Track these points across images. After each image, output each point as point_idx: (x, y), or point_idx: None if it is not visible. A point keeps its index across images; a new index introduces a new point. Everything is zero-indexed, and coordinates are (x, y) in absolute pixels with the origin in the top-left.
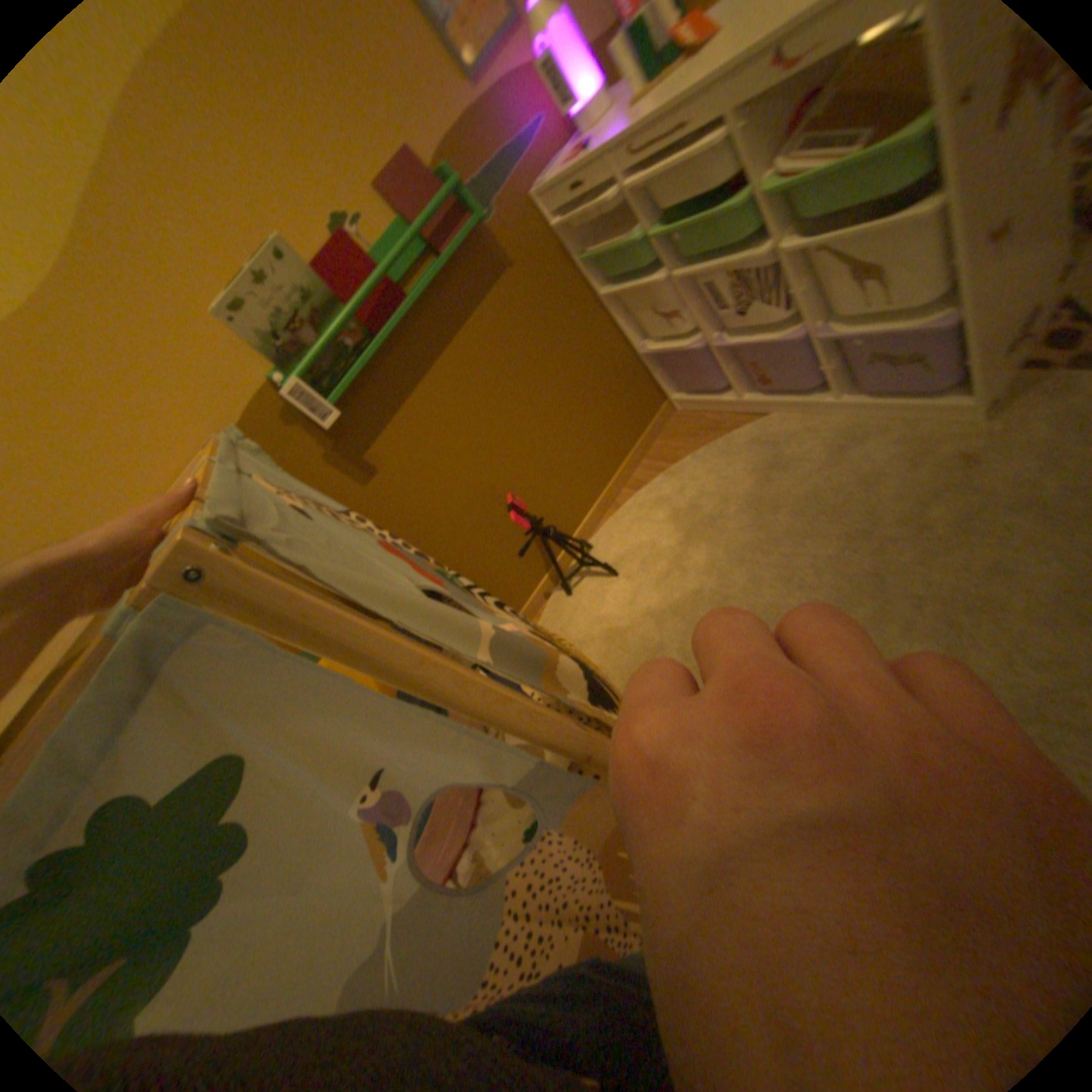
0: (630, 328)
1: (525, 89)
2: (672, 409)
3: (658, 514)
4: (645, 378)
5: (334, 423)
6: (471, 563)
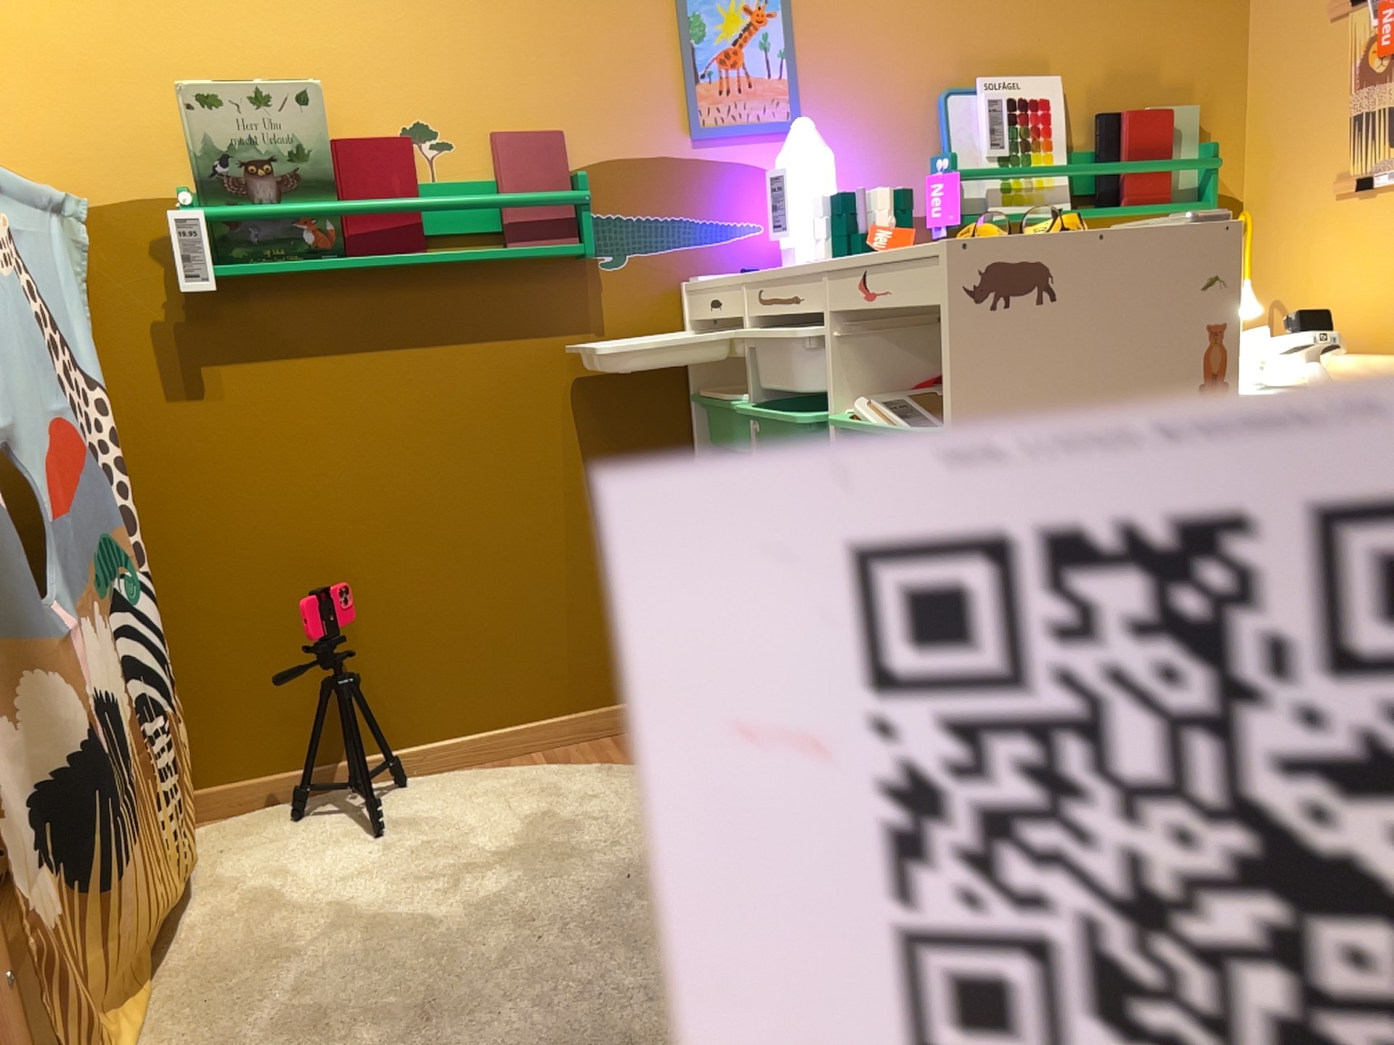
0: None
1: (755, 192)
2: None
3: (522, 803)
4: None
5: (199, 293)
6: (207, 633)
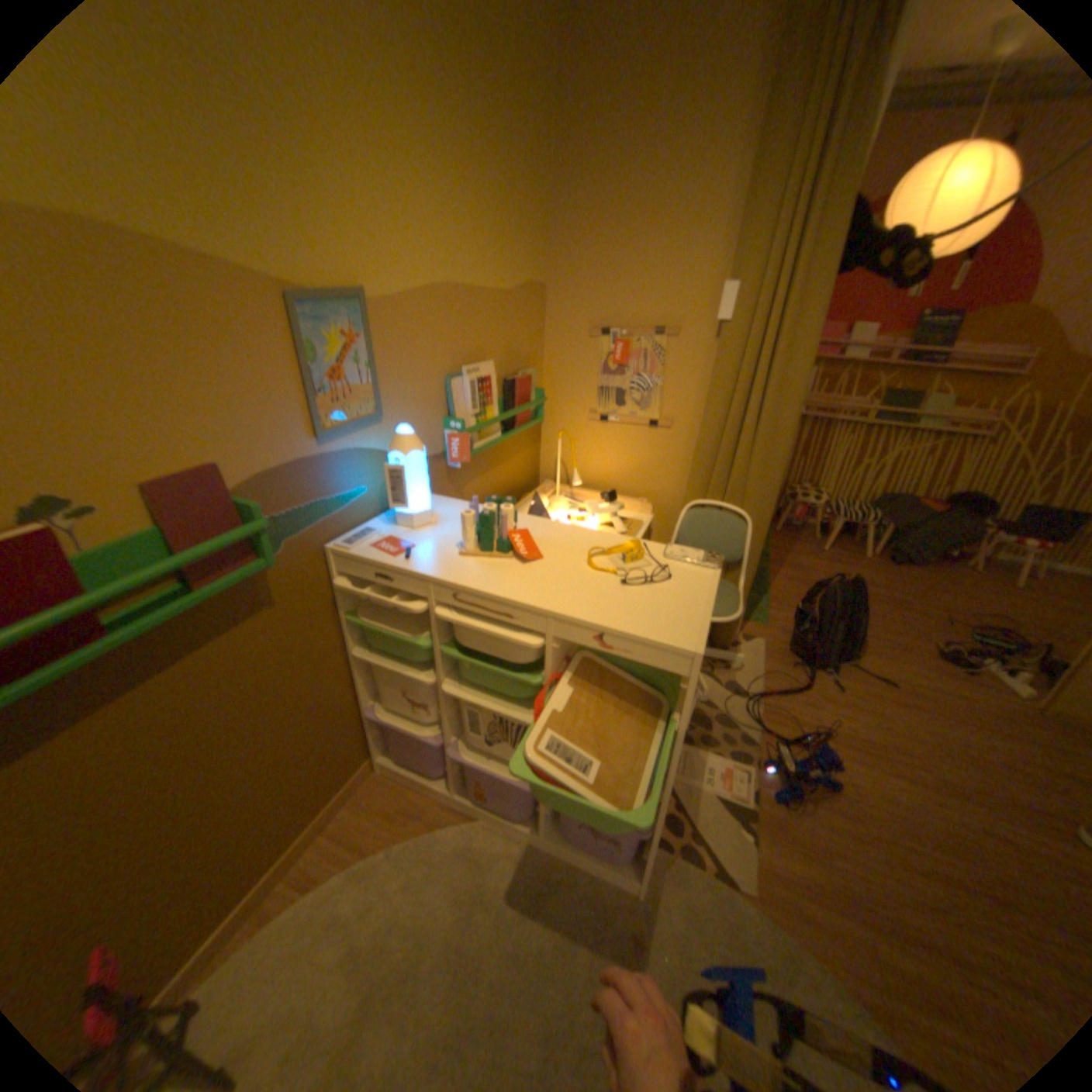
0: (363, 688)
1: (360, 466)
2: (368, 771)
3: (324, 953)
4: (355, 737)
5: None
6: None
